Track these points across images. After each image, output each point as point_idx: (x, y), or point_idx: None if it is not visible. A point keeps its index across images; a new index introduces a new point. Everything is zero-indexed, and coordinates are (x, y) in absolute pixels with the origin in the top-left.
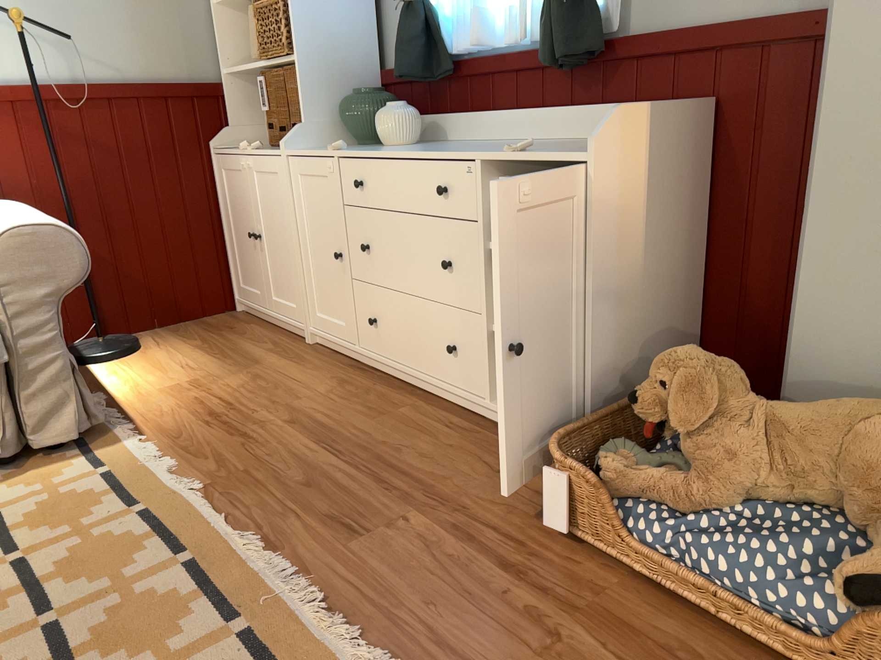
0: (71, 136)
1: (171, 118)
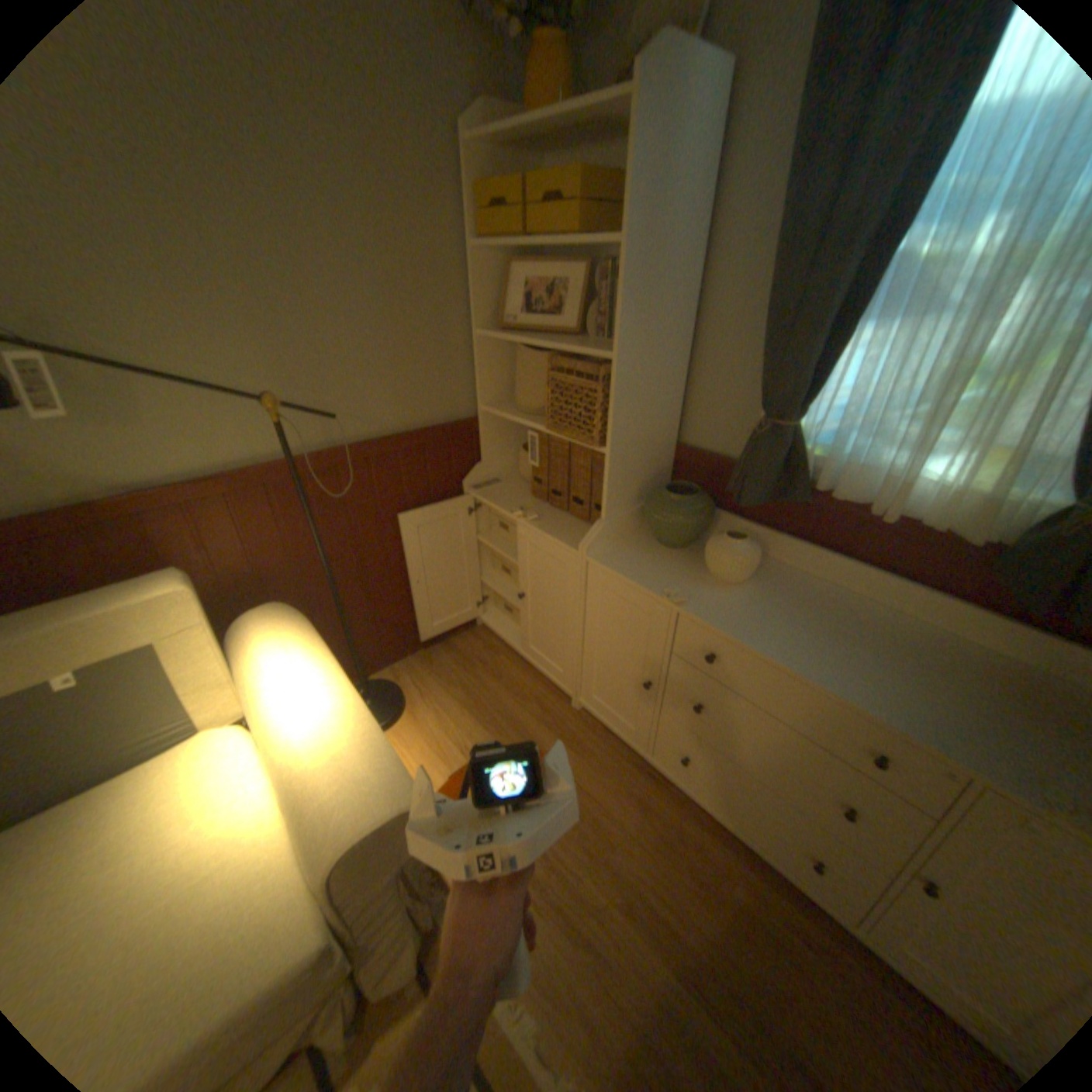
0: (326, 500)
1: (427, 459)
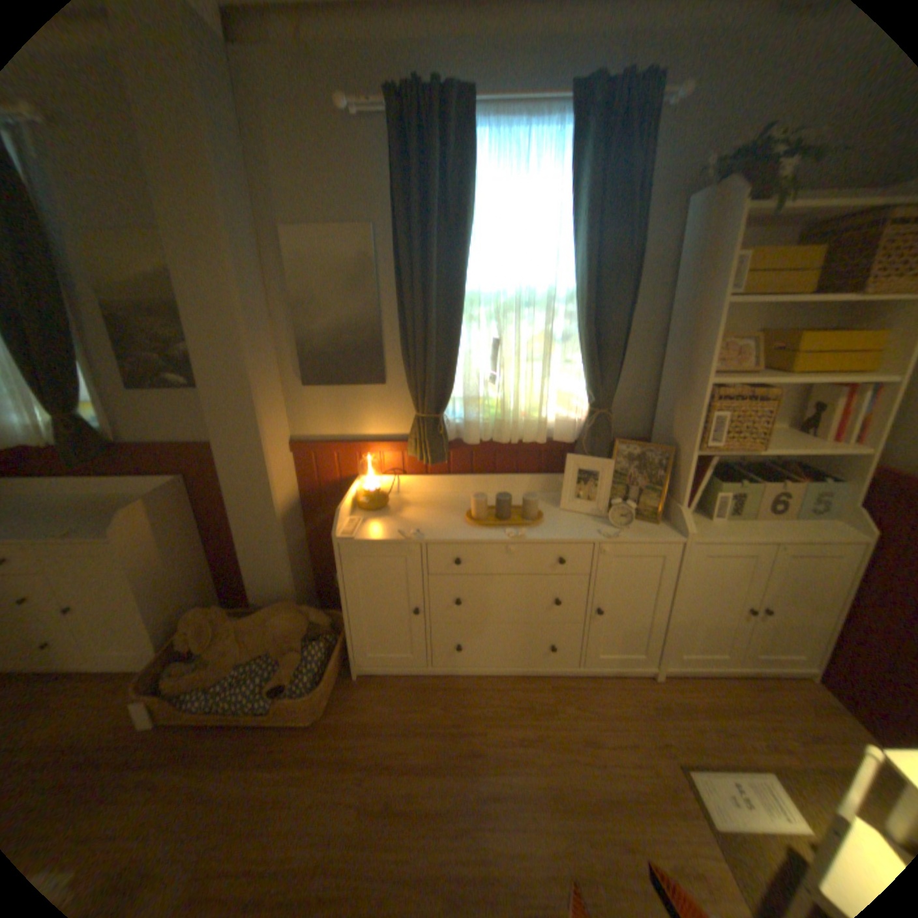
0: None
1: None
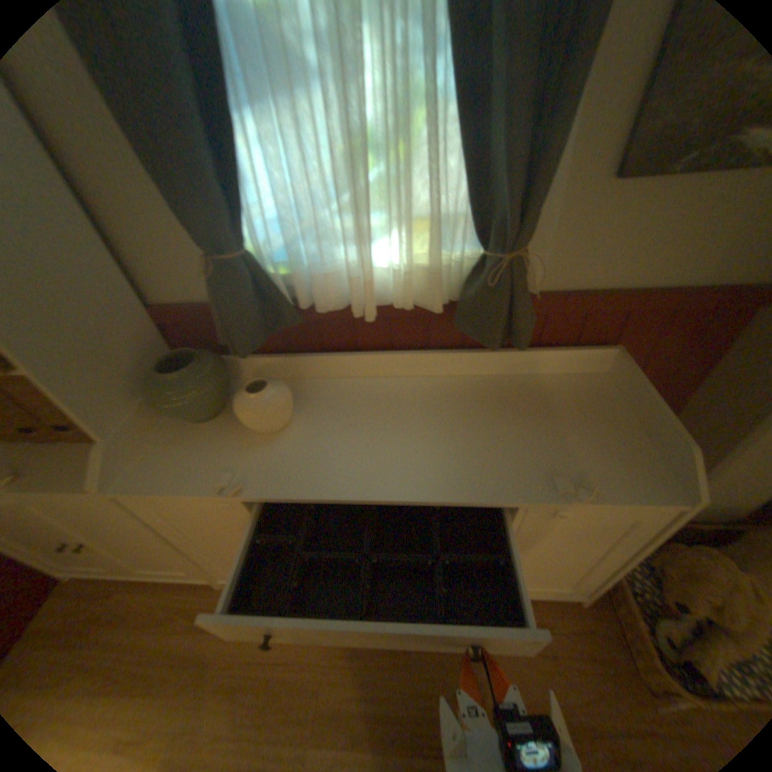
0: None
1: None
